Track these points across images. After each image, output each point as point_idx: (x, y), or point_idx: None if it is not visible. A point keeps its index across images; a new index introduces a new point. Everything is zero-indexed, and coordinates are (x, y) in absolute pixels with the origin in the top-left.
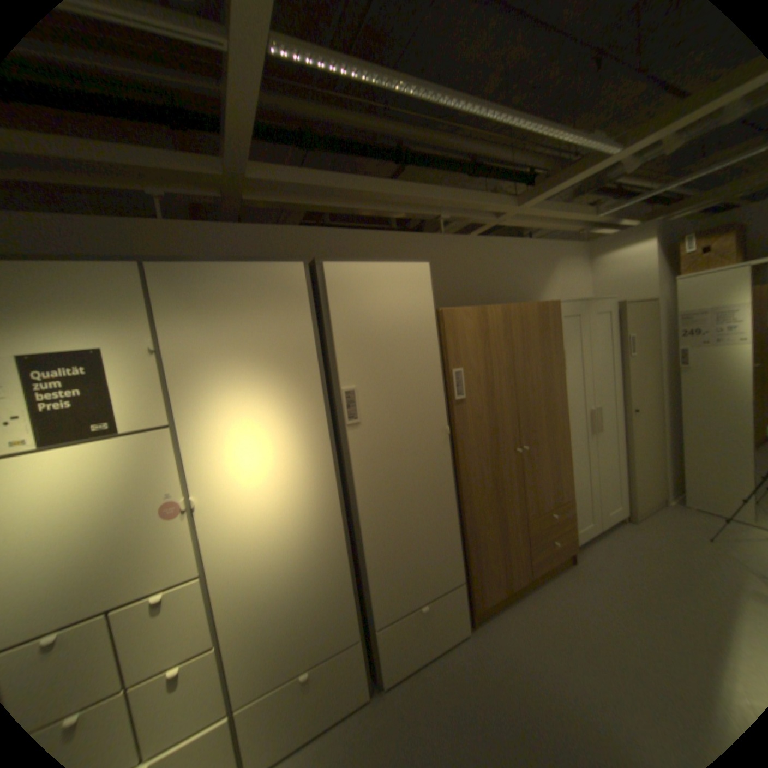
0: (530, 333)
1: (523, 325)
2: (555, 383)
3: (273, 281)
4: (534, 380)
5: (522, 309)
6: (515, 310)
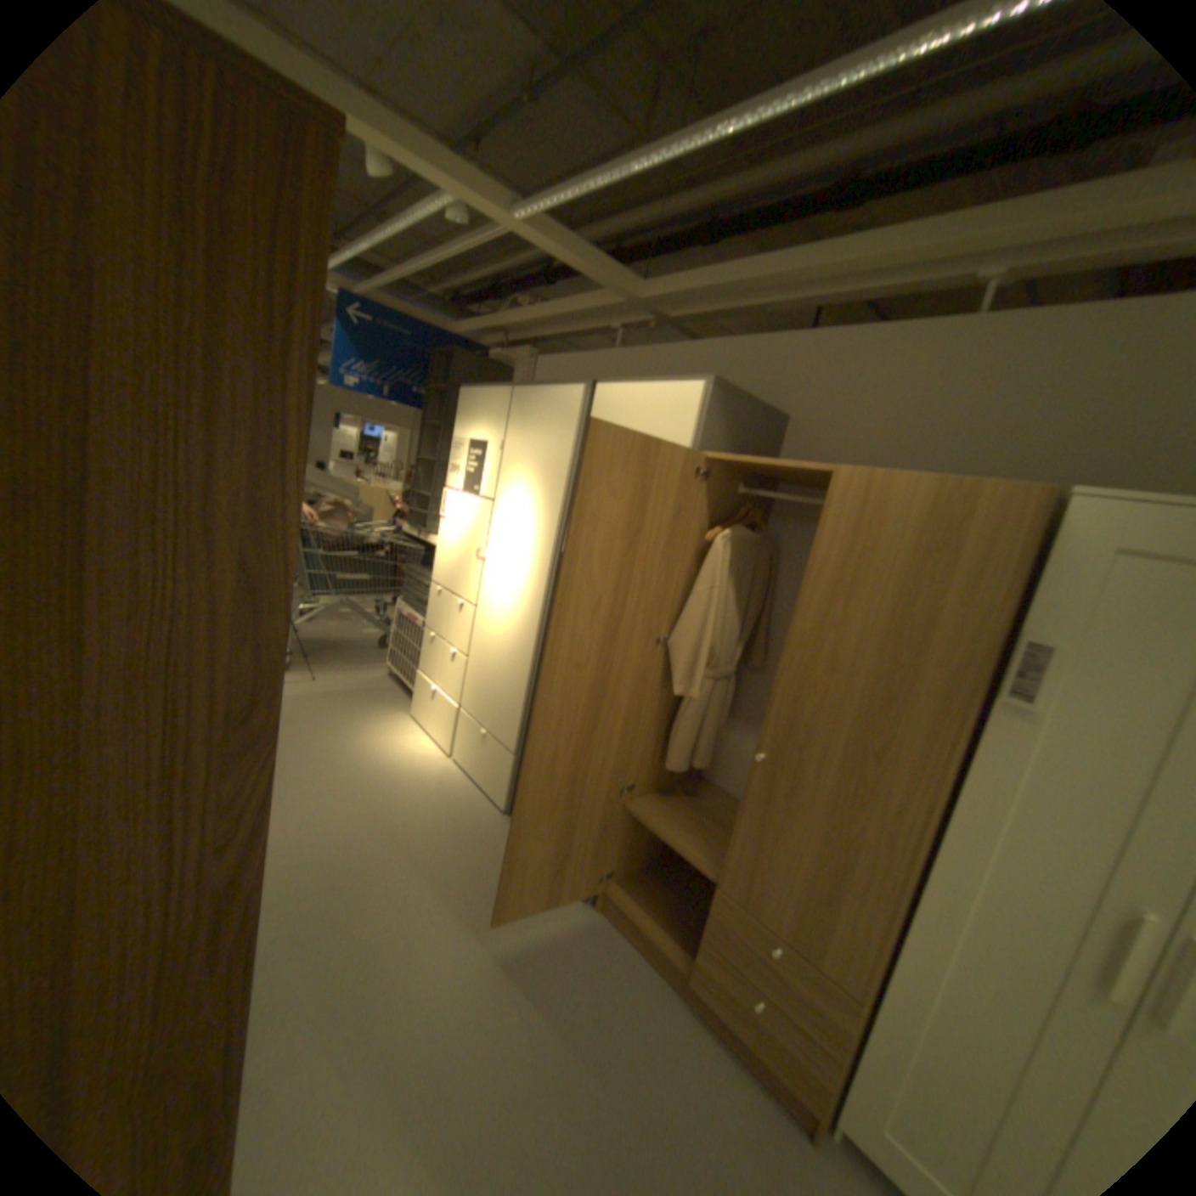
0: (879, 540)
1: (863, 518)
2: (923, 693)
3: (561, 403)
4: (847, 647)
5: (874, 482)
6: (854, 479)
